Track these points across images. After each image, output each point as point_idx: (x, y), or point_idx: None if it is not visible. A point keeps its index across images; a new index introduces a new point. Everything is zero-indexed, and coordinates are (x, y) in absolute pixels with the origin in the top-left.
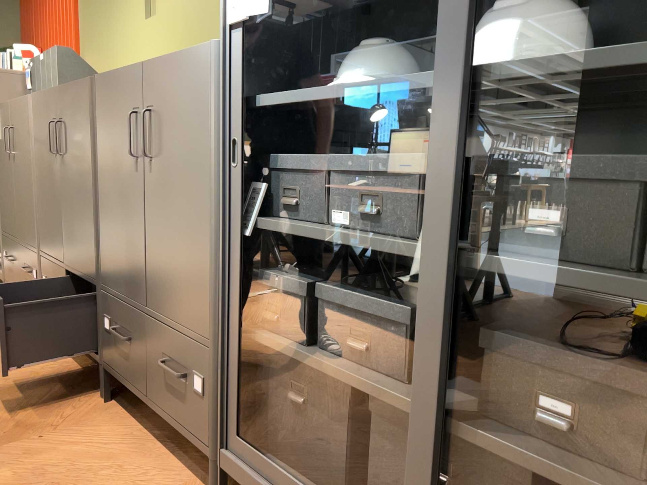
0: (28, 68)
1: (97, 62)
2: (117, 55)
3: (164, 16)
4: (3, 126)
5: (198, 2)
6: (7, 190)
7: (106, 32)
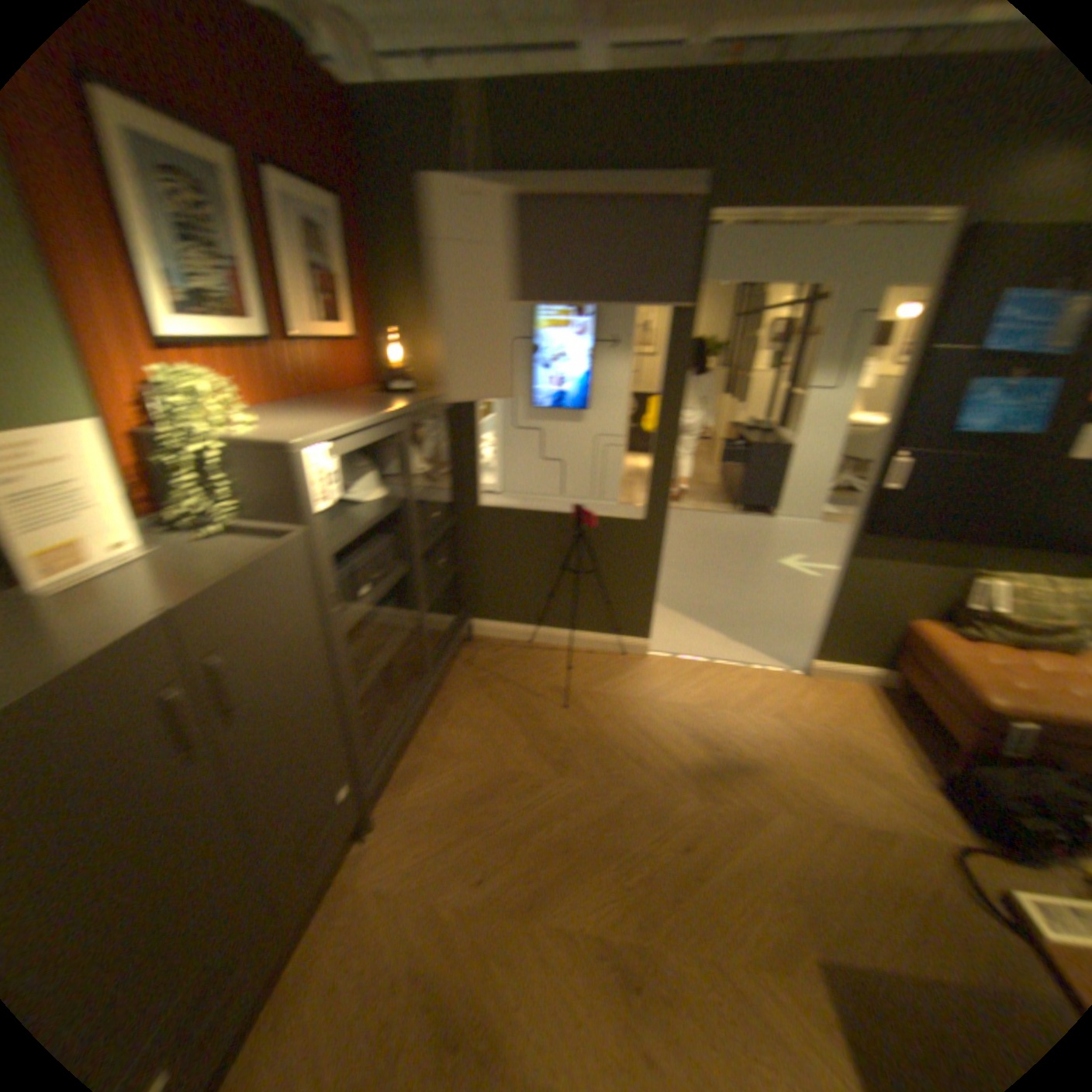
0: None
1: None
2: None
3: None
4: None
5: None
6: None
7: None
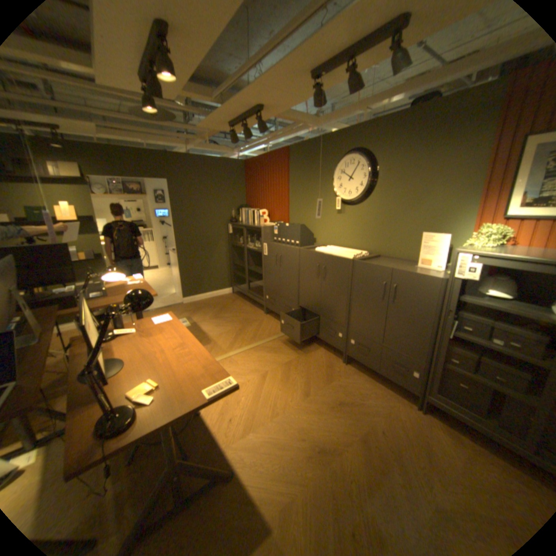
0: (275, 225)
1: (301, 221)
2: (316, 222)
3: (350, 216)
4: (272, 251)
5: (374, 216)
6: (272, 275)
7: (308, 210)
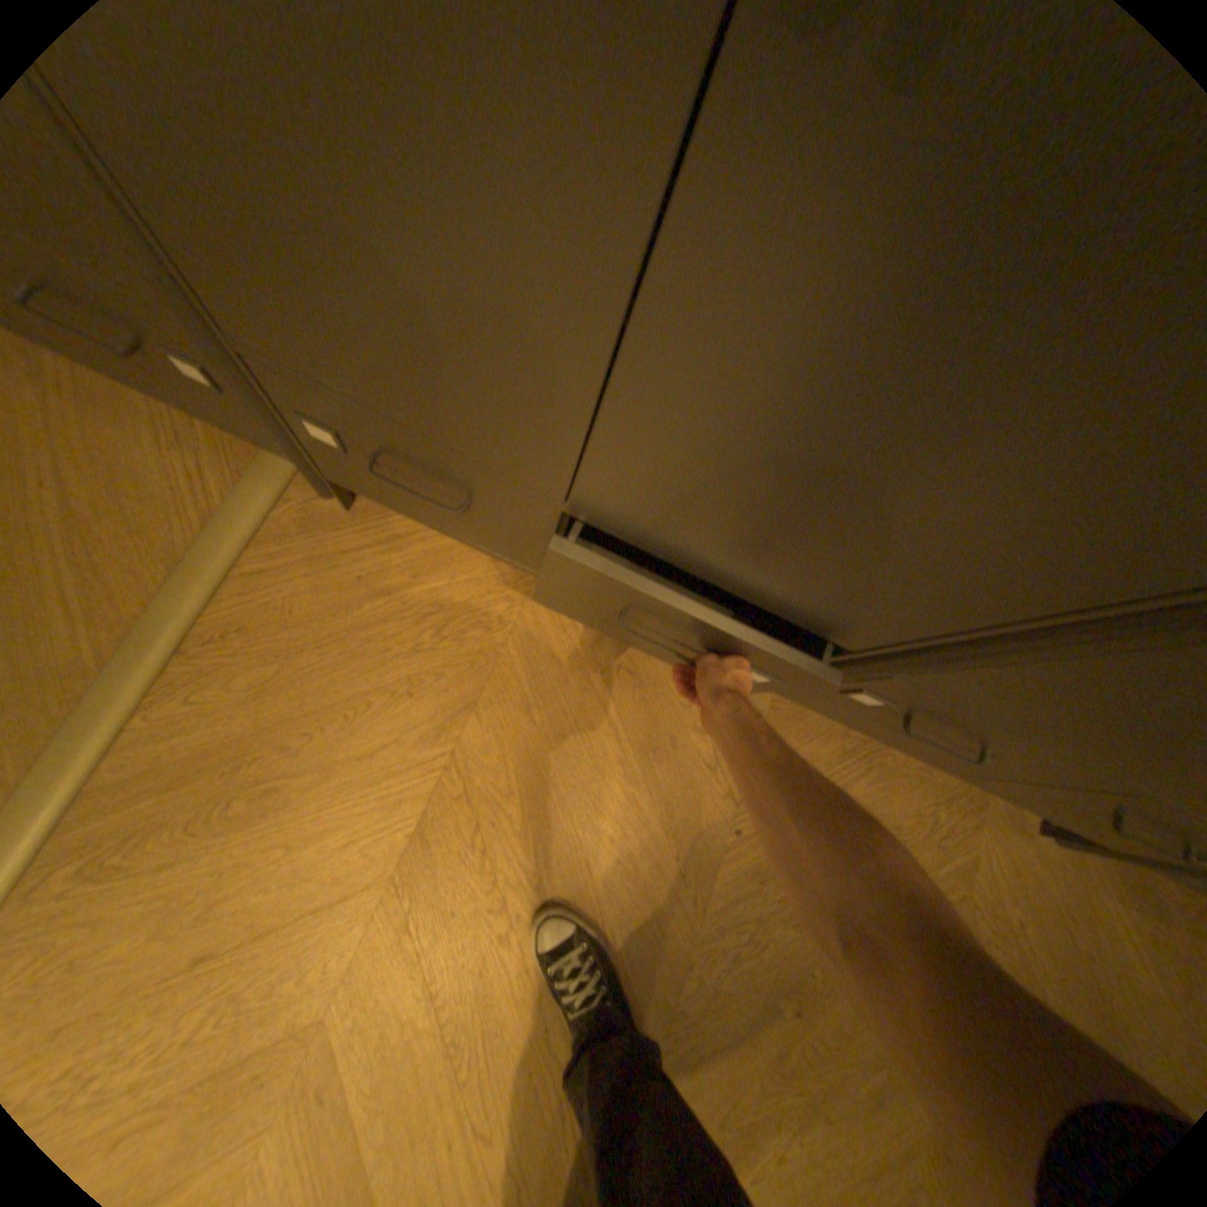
0: None
1: None
2: None
3: None
4: None
5: None
6: None
7: None
